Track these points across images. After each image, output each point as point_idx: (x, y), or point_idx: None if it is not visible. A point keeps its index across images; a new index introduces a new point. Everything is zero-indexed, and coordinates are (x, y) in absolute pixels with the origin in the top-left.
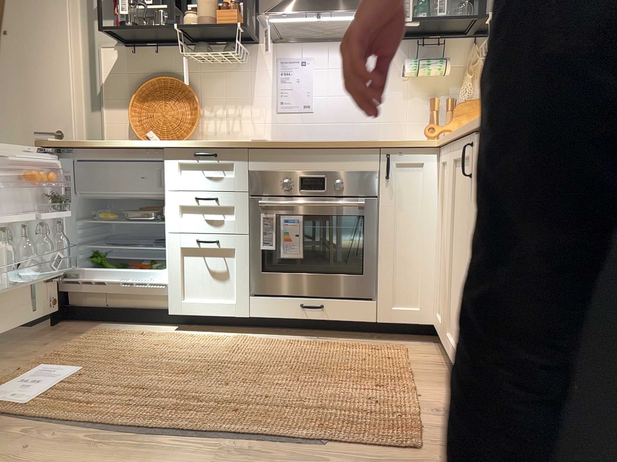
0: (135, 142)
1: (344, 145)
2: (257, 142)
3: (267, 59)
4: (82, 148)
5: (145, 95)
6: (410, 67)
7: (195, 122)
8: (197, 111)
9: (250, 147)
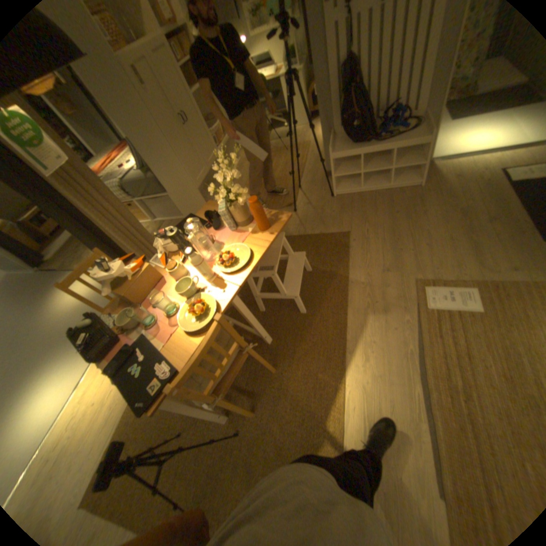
0: None
1: None
2: None
3: None
4: None
5: None
6: None
7: None
8: None
9: None
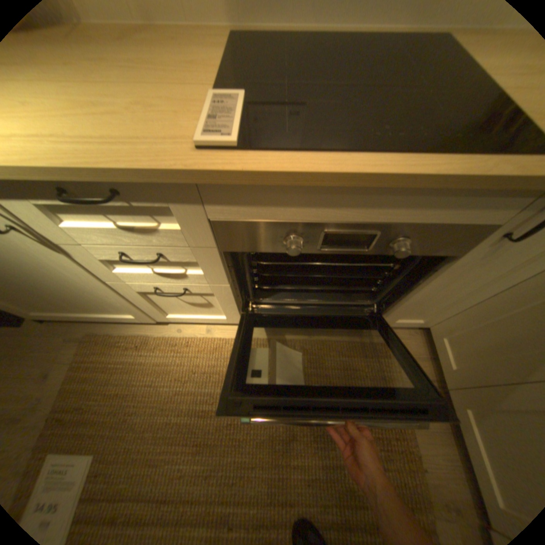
0: None
1: (466, 182)
2: (220, 169)
3: None
4: None
5: None
6: None
7: None
8: None
9: (200, 179)
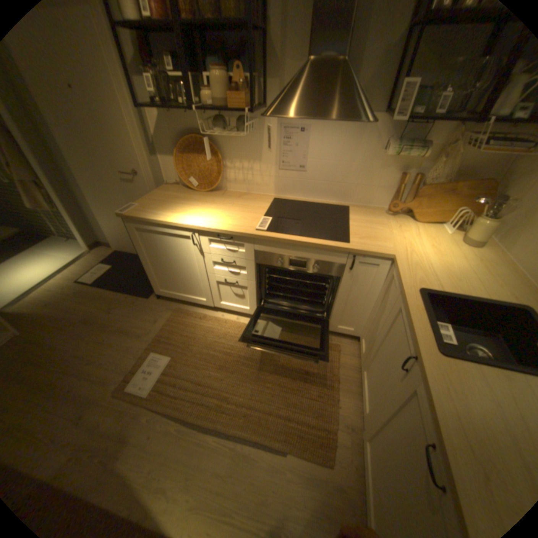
0: (178, 218)
1: (322, 246)
2: (260, 235)
3: (273, 123)
4: (145, 221)
5: (183, 147)
6: (395, 144)
7: (220, 173)
8: (221, 166)
9: (254, 237)
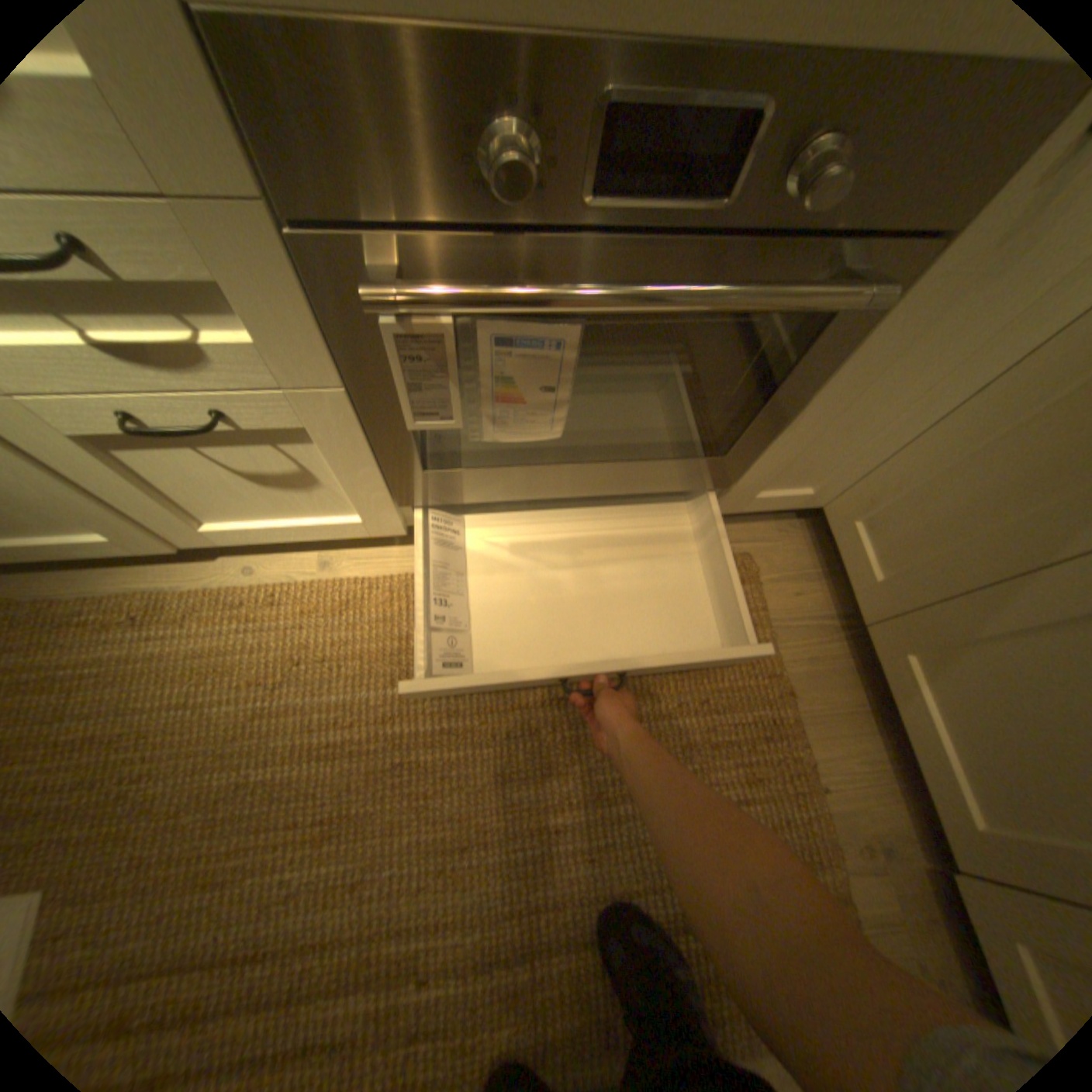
0: None
1: None
2: None
3: None
4: None
5: None
6: None
7: None
8: None
9: None
